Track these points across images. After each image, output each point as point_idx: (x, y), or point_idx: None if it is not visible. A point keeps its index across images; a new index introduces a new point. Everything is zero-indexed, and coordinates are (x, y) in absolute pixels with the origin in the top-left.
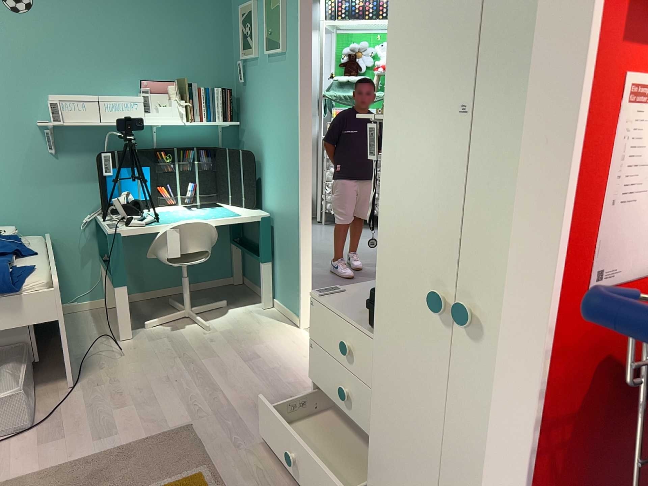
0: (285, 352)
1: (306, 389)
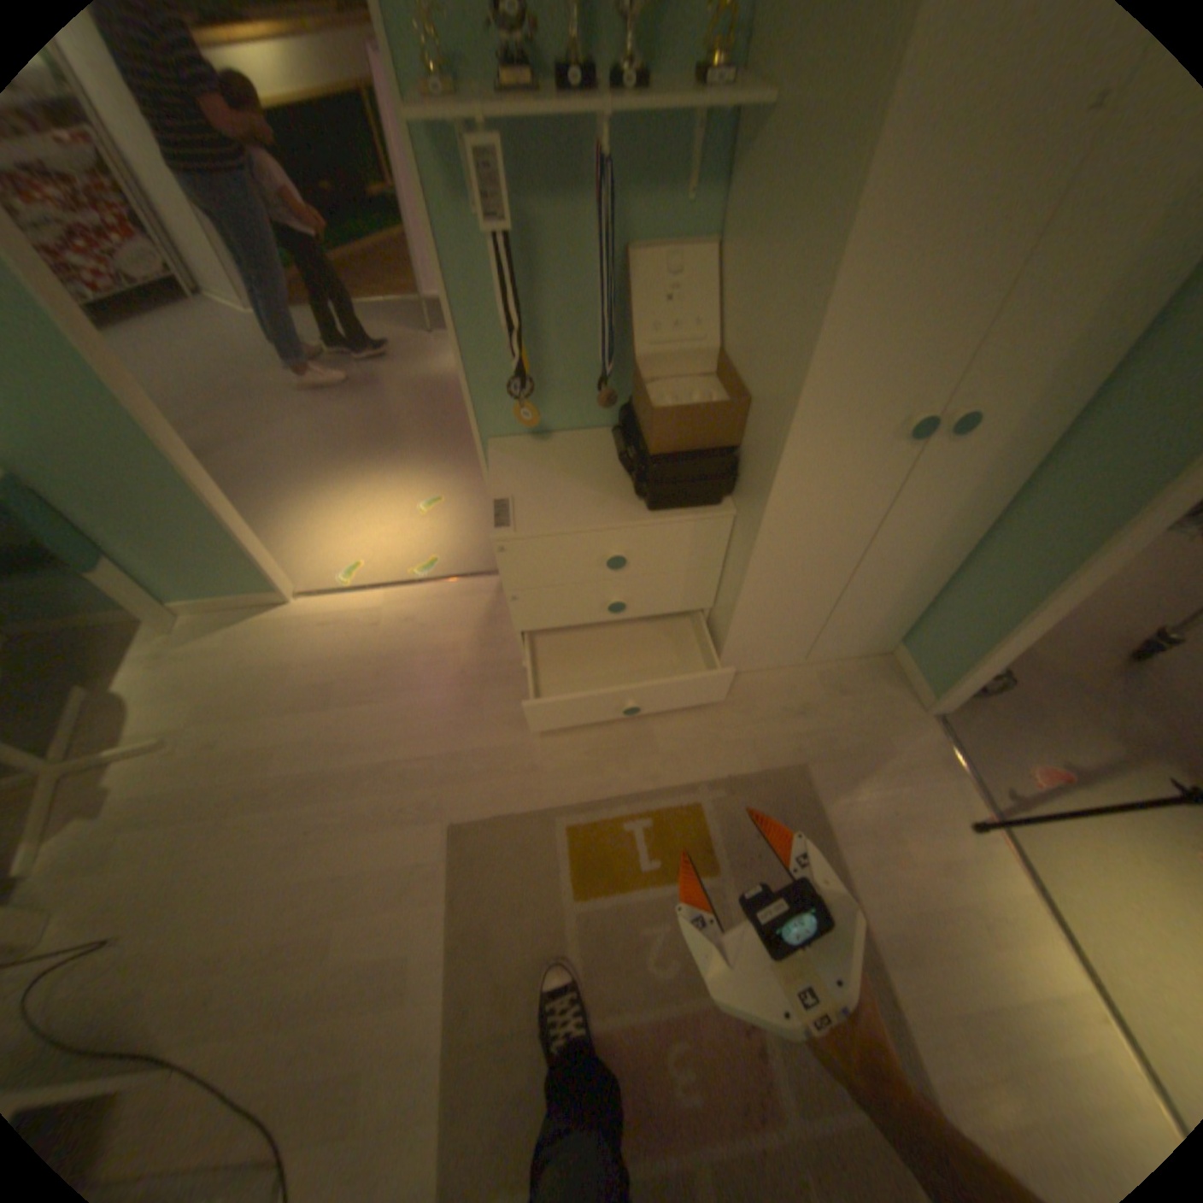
0: (343, 644)
1: (455, 649)
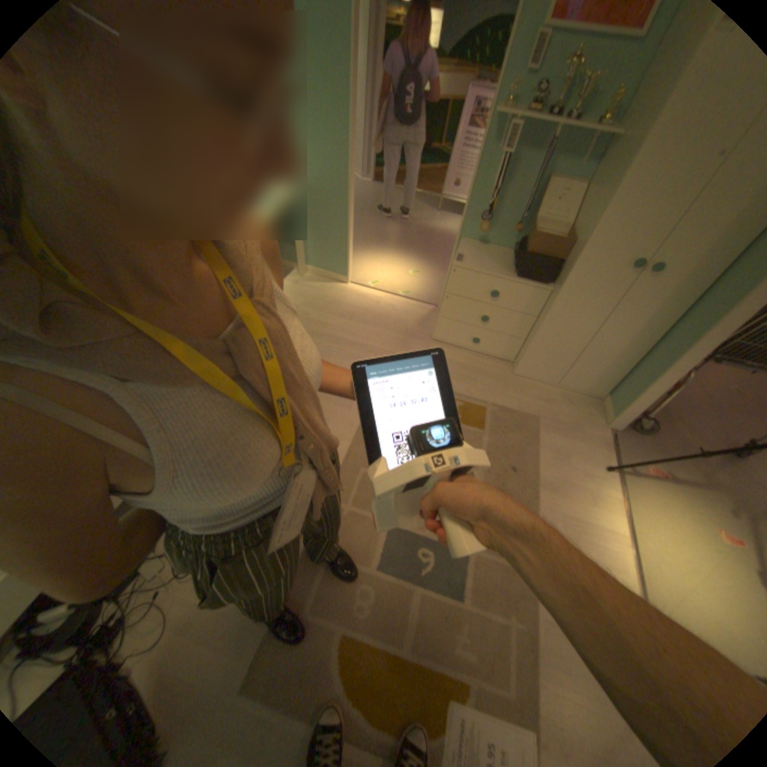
0: (363, 304)
1: (405, 322)
